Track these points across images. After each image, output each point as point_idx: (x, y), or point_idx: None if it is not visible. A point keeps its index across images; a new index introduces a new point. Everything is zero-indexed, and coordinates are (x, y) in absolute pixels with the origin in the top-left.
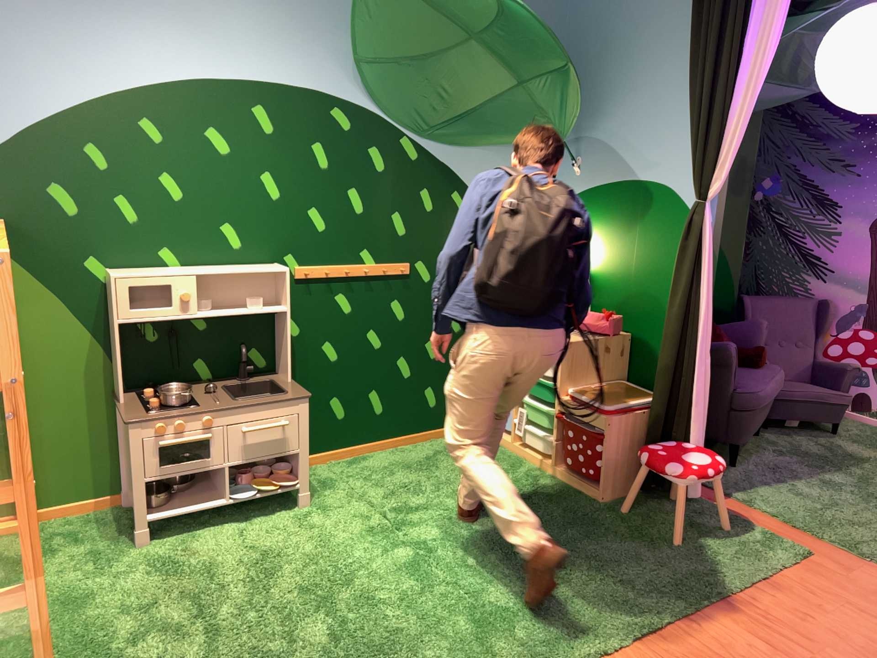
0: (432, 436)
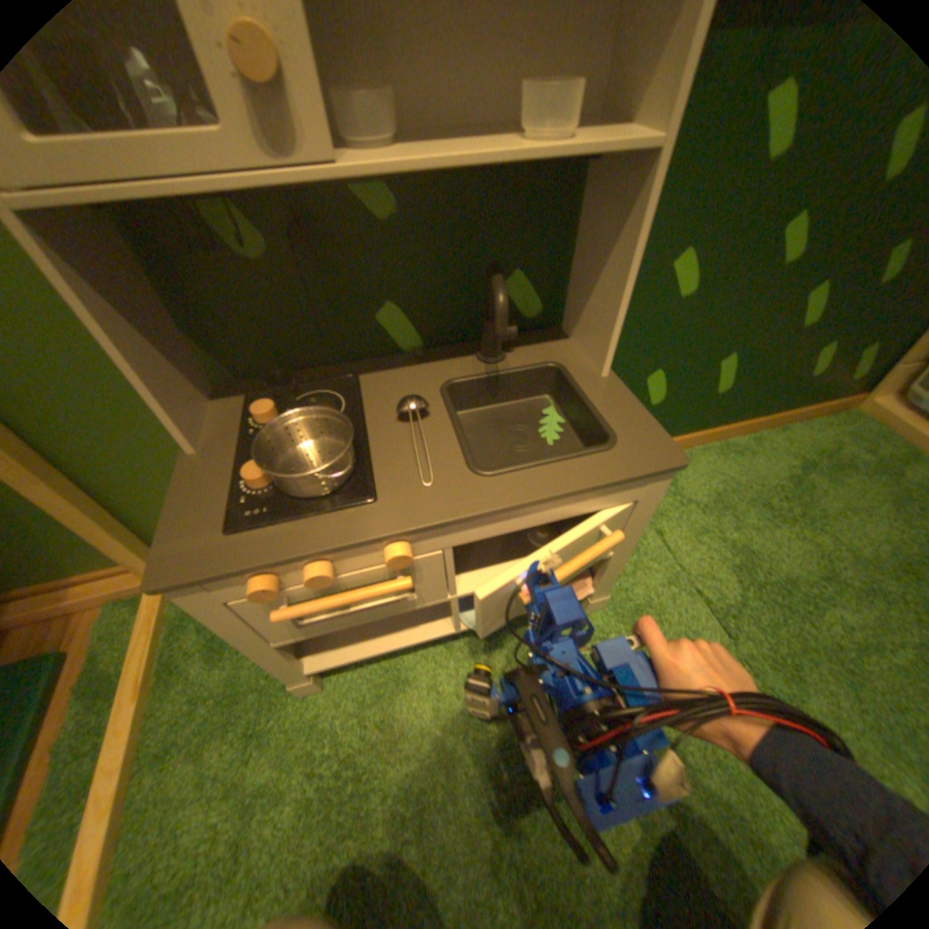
0: (788, 423)
